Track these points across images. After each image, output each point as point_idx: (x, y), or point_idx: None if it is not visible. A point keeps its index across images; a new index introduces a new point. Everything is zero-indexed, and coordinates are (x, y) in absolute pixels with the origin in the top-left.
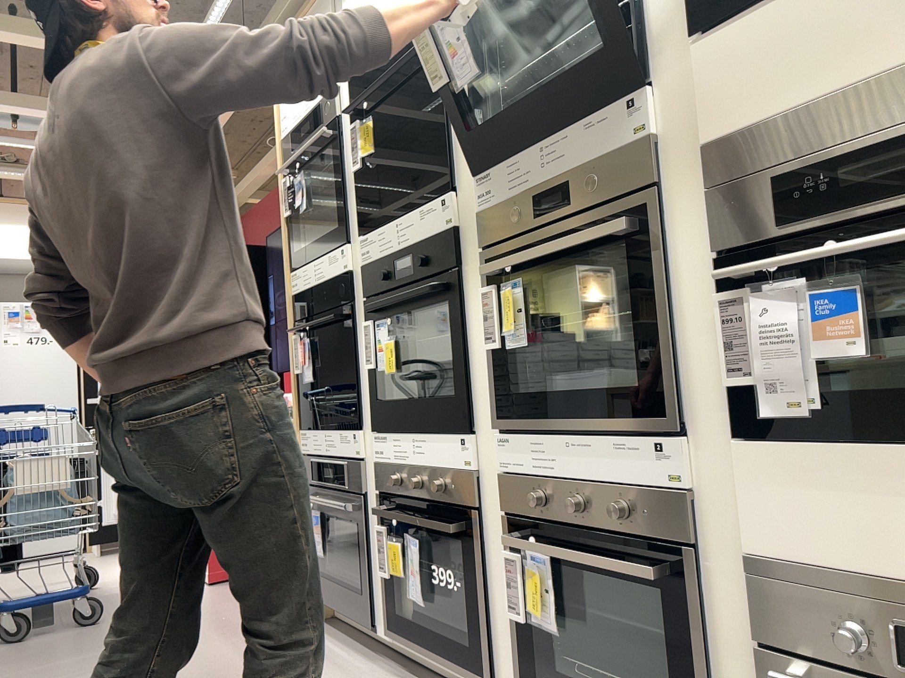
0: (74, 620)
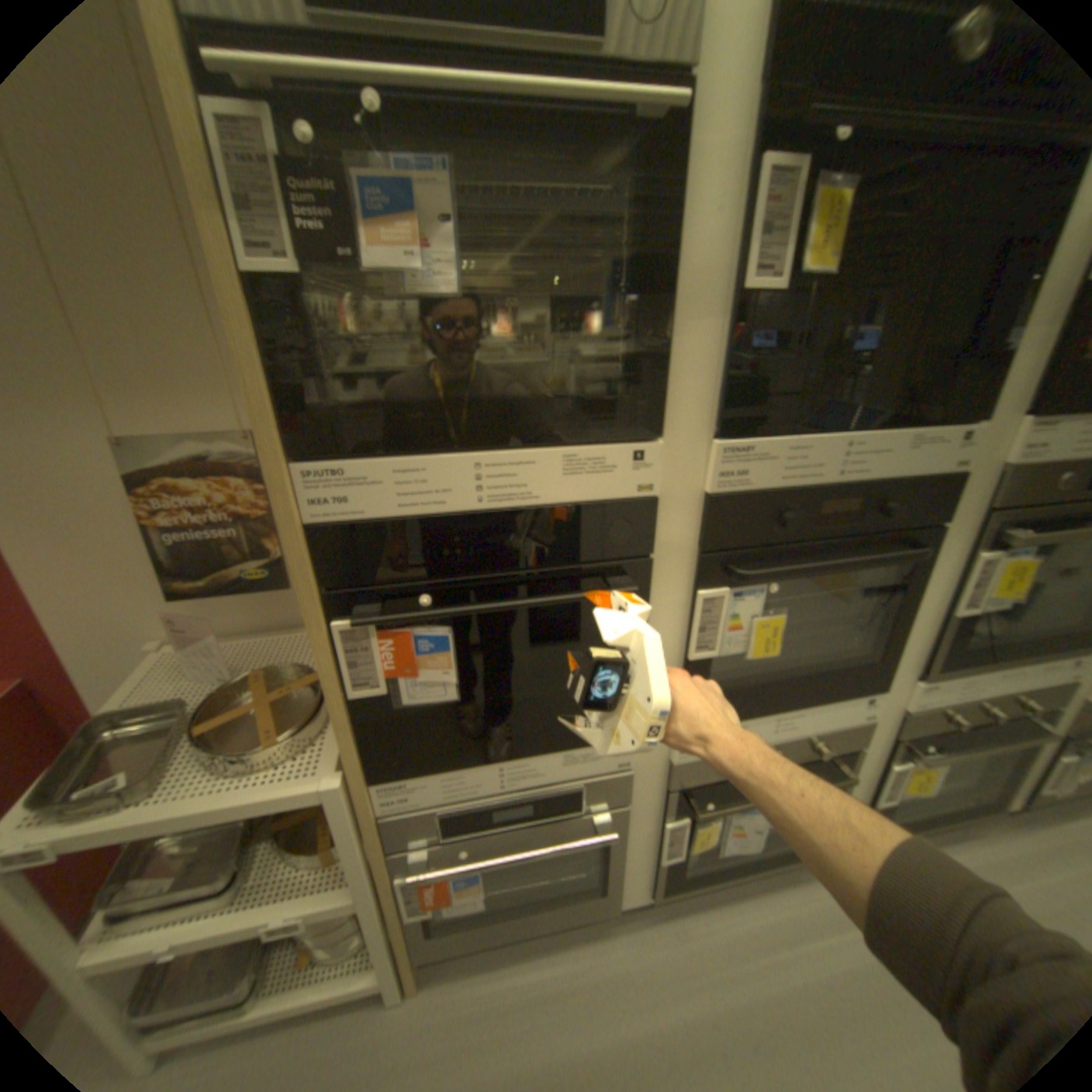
0: None
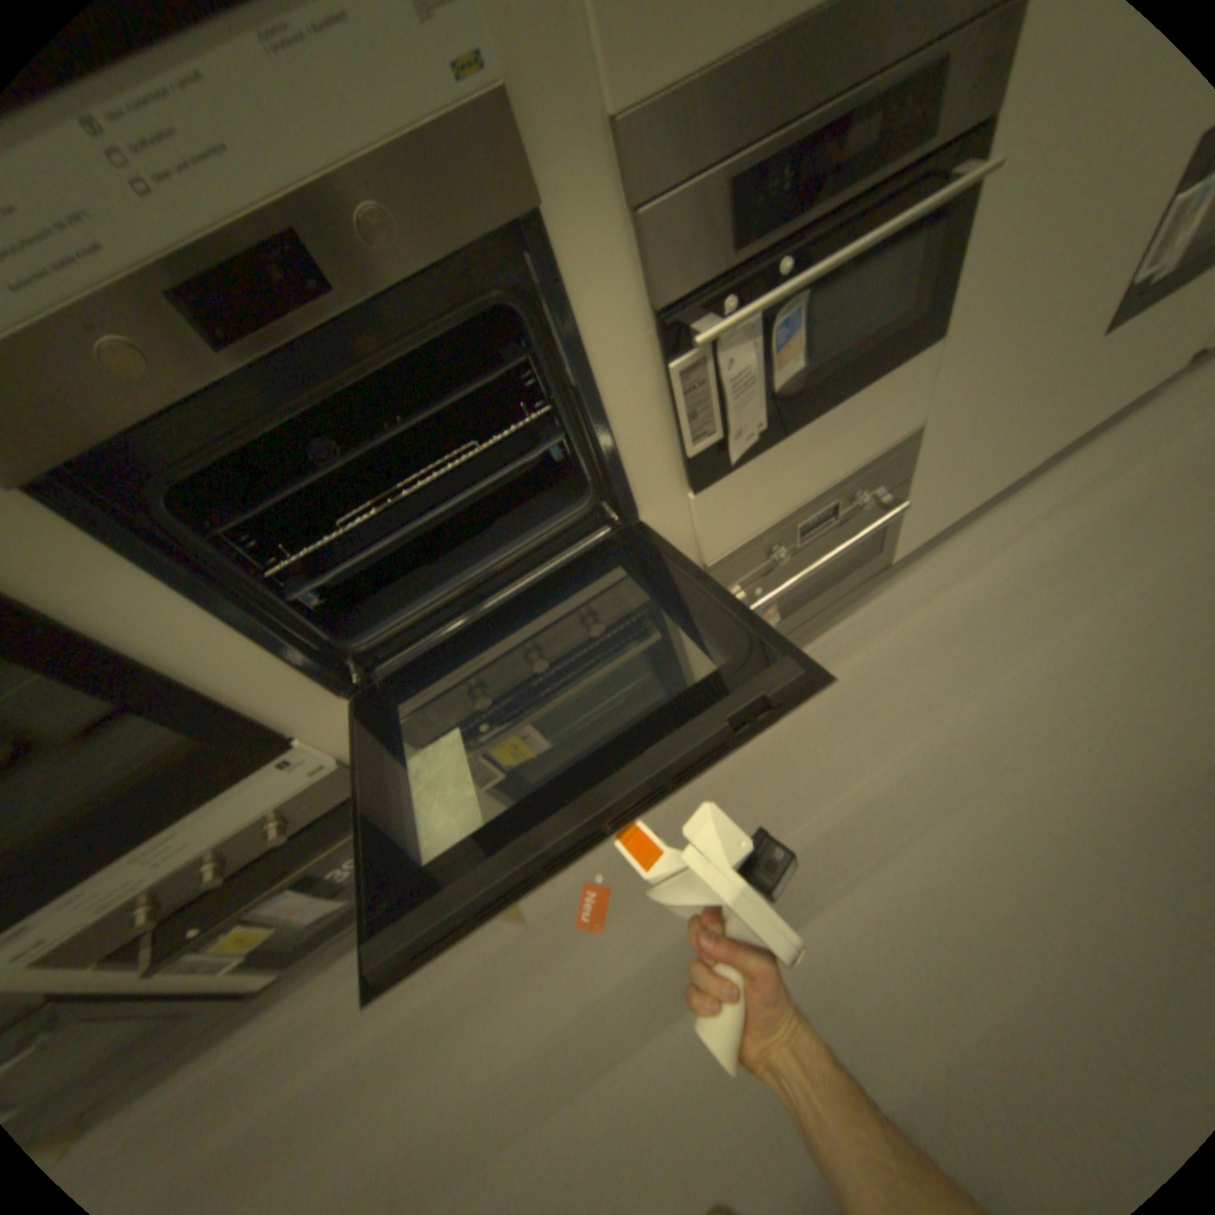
0: None
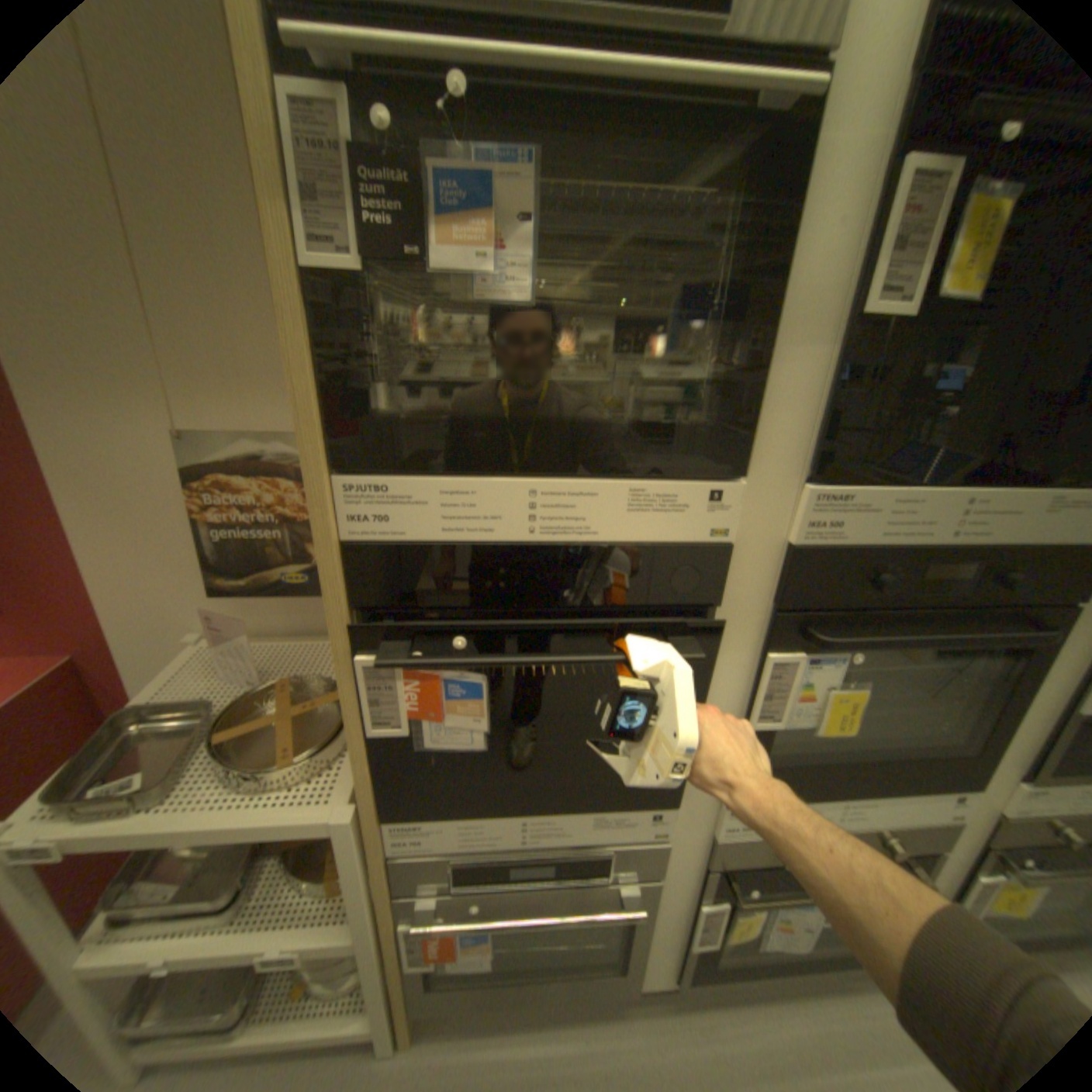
0: None
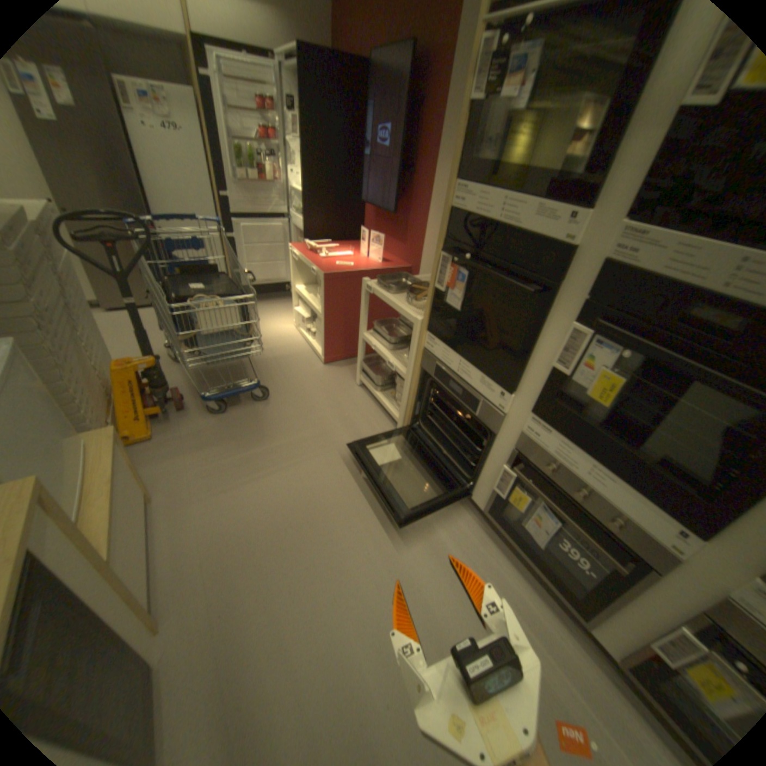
0: (250, 392)
